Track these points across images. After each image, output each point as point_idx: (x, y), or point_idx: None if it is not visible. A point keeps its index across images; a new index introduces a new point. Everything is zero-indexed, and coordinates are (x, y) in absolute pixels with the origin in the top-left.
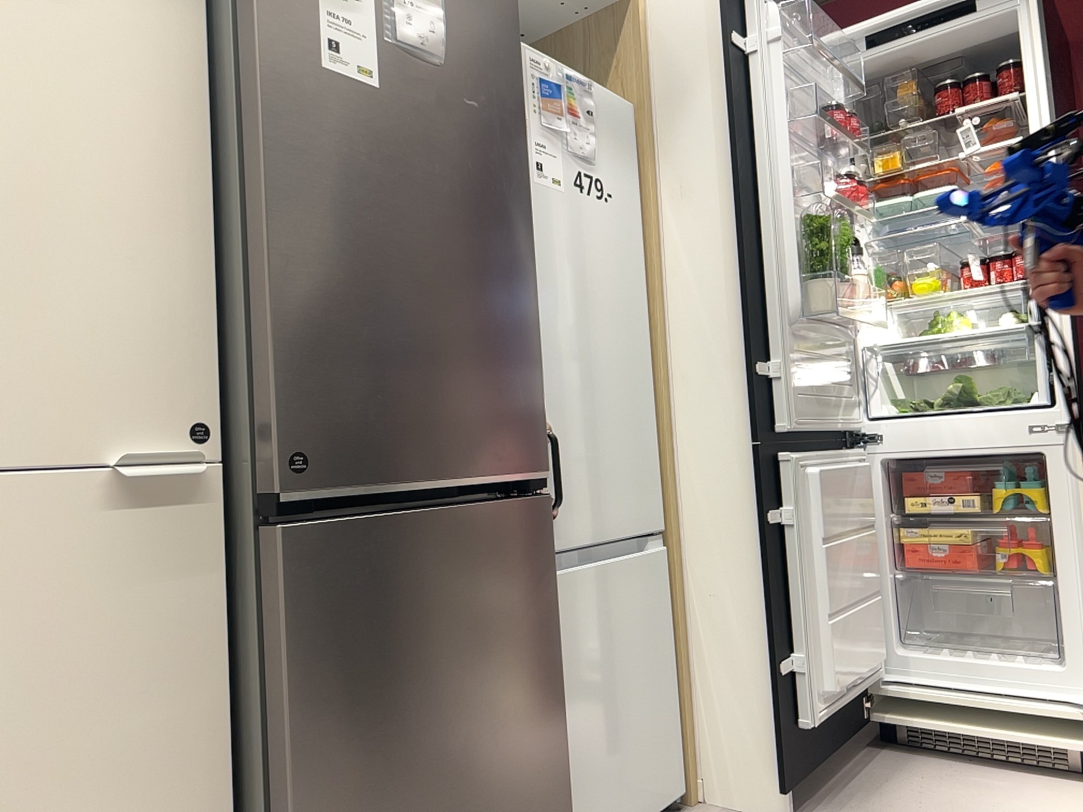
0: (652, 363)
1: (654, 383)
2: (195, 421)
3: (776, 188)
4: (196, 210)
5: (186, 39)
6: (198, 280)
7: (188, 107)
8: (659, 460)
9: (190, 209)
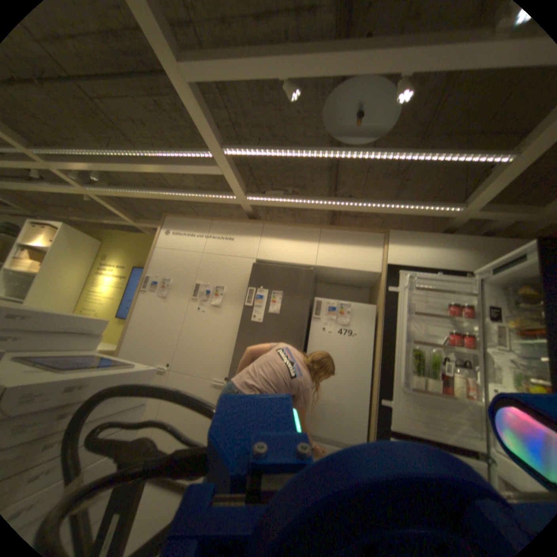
0: (373, 389)
1: (372, 395)
2: (227, 376)
3: (400, 338)
4: (235, 342)
5: (240, 316)
6: (233, 353)
7: (238, 326)
8: (370, 423)
9: (234, 342)
